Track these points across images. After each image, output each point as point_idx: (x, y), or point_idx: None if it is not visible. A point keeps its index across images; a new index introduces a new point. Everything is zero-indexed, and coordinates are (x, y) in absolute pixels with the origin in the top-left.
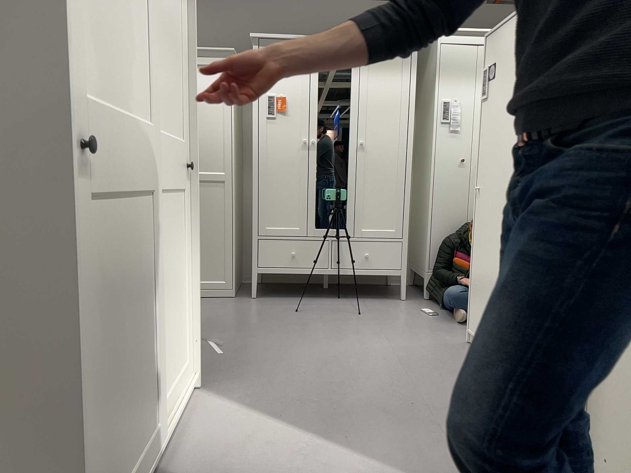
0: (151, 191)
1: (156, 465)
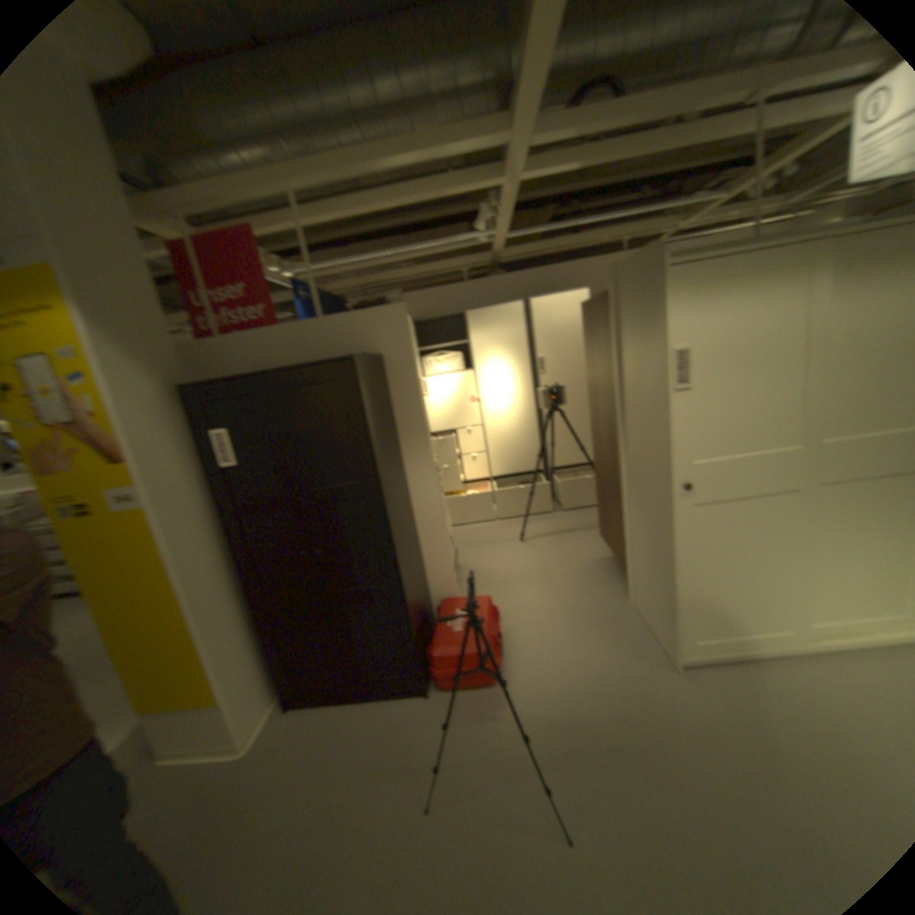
0: (804, 487)
1: (791, 651)
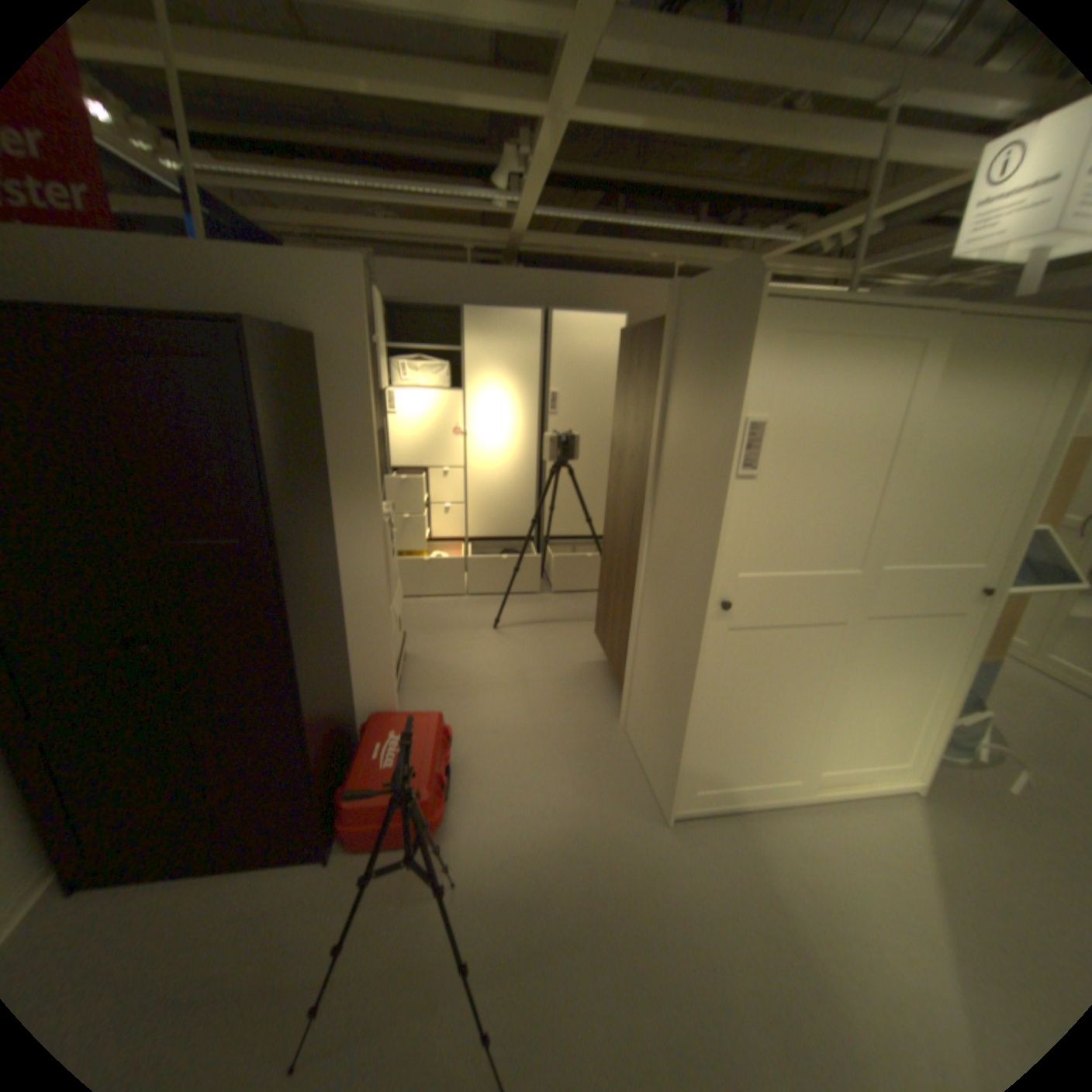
0: (853, 619)
1: (795, 803)
